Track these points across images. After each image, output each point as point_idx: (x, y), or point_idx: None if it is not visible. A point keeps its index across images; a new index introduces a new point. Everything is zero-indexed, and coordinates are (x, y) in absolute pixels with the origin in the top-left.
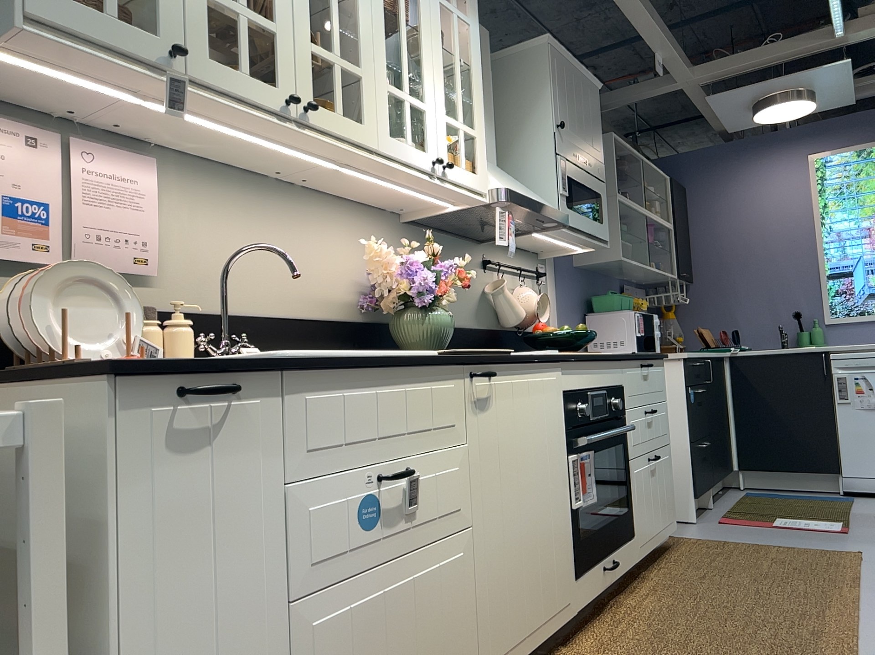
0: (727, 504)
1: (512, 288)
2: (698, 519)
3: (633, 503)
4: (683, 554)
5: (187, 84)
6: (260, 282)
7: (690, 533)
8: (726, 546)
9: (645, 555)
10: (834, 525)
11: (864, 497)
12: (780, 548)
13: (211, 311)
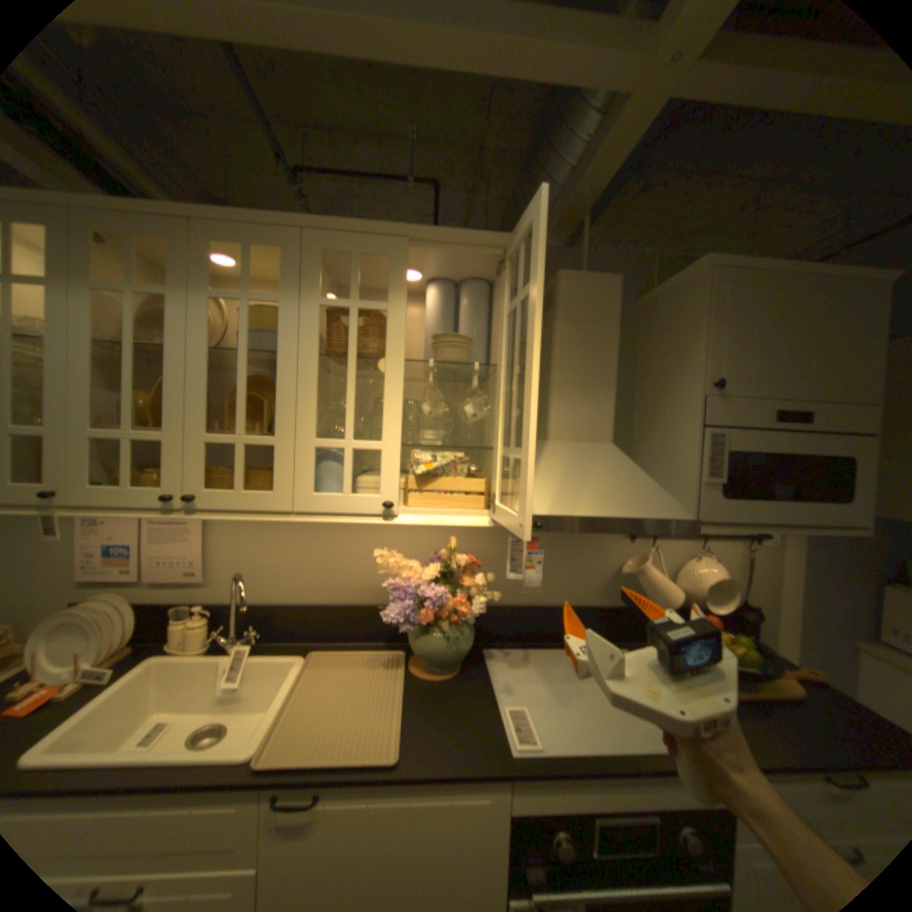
0: None
1: (688, 557)
2: None
3: None
4: None
5: (73, 510)
6: (298, 577)
7: None
8: None
9: None
10: None
11: None
12: None
13: (249, 602)
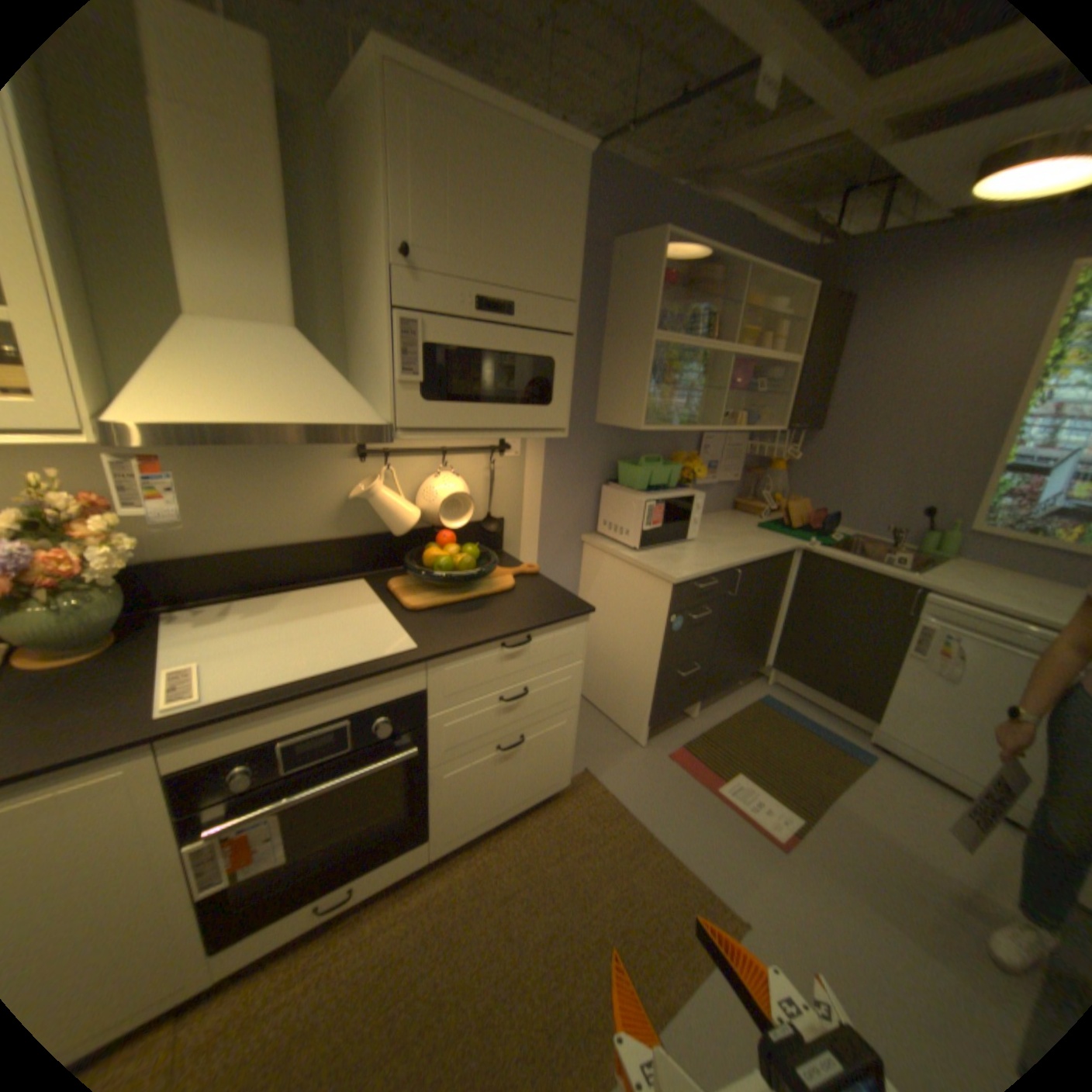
0: (718, 717)
1: (430, 474)
2: (655, 739)
3: (429, 811)
4: (547, 825)
5: None
6: None
7: (613, 770)
8: (611, 827)
9: (459, 846)
10: (786, 829)
11: (893, 764)
12: (665, 861)
13: None
